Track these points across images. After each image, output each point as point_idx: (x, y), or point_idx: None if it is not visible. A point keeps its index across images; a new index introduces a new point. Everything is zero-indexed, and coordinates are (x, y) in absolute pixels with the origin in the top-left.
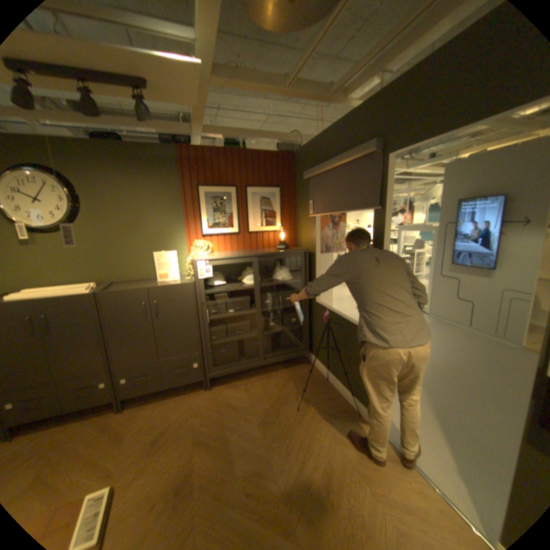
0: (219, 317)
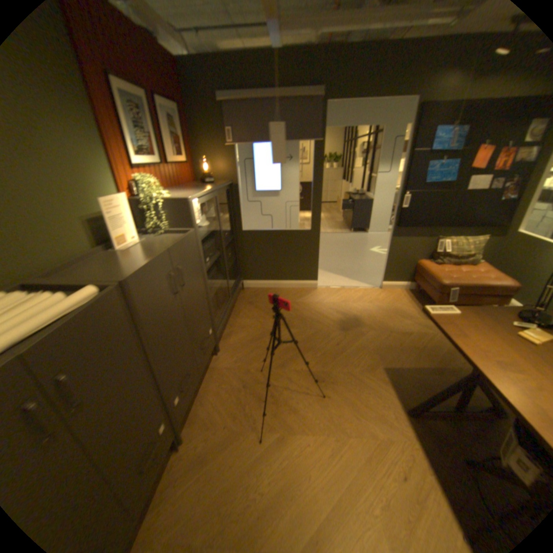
0: (208, 268)
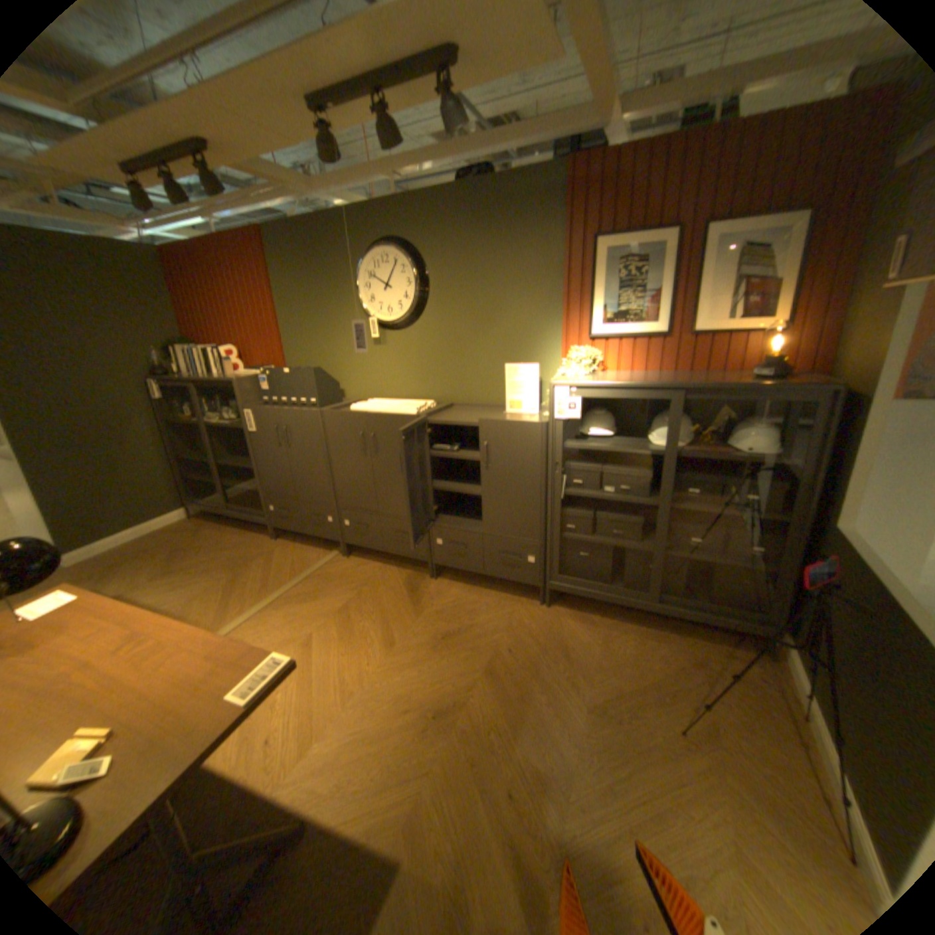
0: (584, 495)
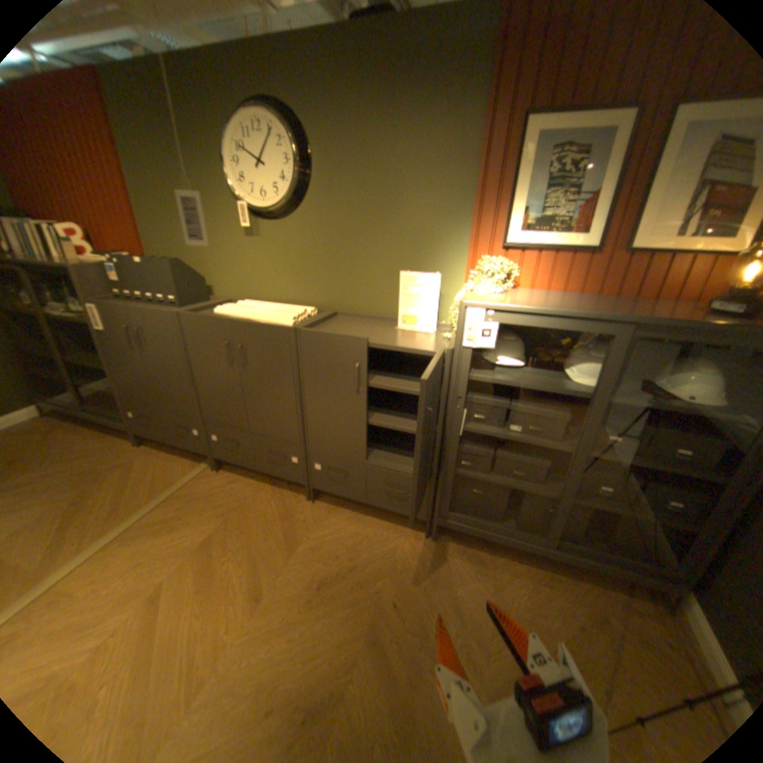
0: (487, 433)
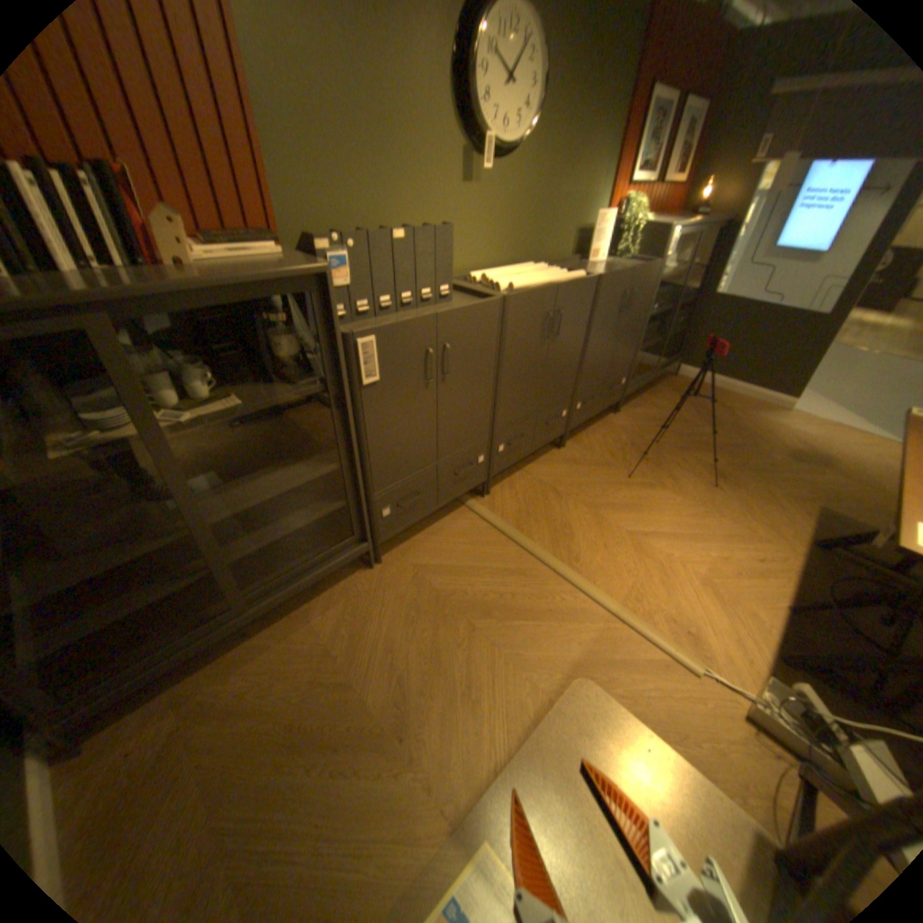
0: (651, 315)
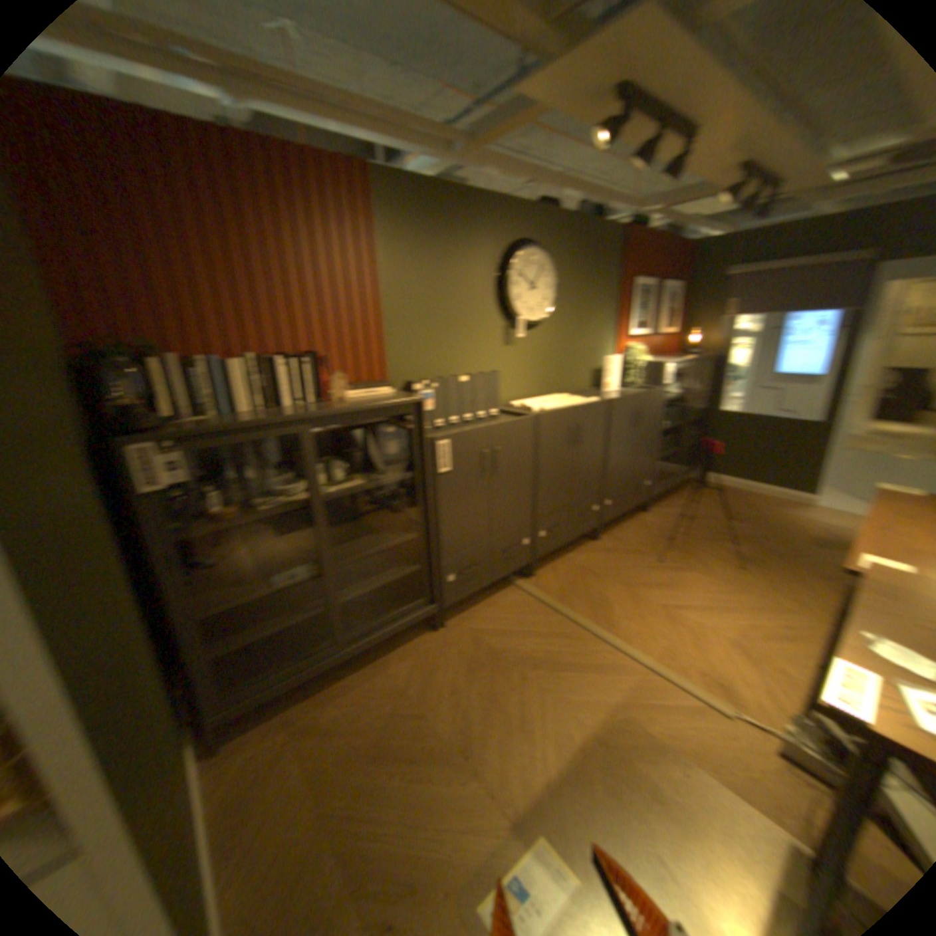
0: (662, 429)
